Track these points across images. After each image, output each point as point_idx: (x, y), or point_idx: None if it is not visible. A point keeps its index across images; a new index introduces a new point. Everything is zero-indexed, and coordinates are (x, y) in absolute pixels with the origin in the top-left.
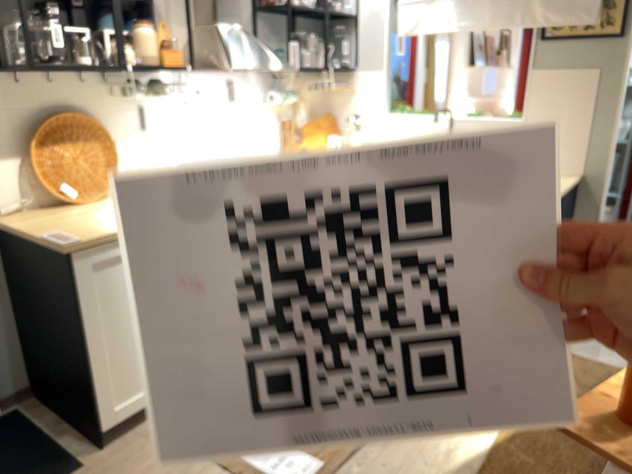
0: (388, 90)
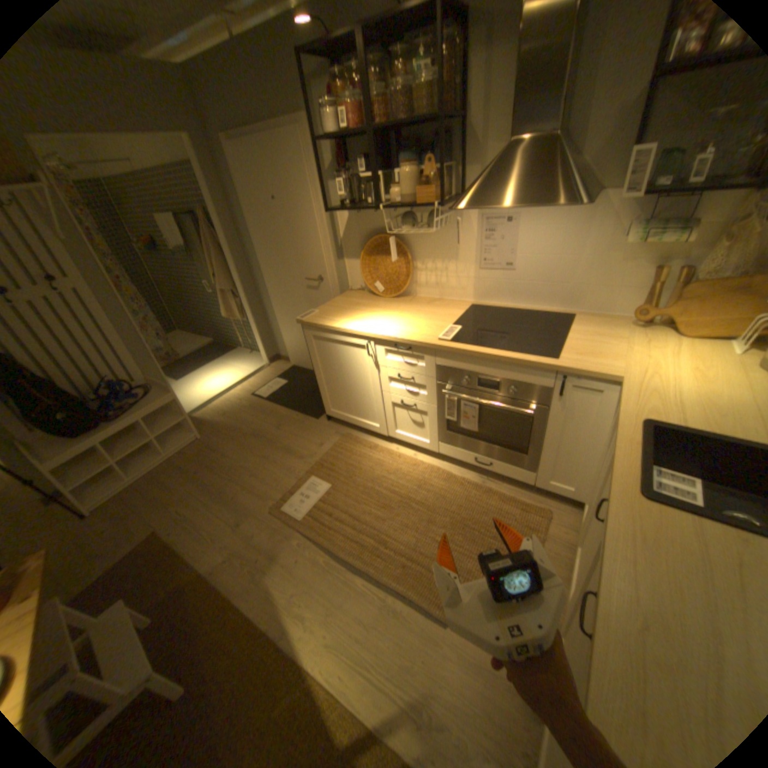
0: None
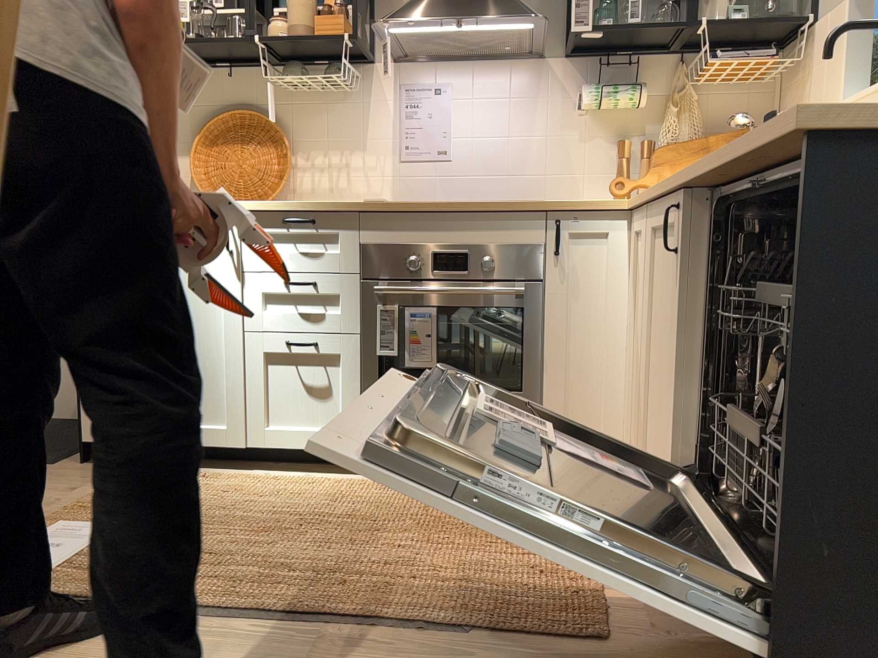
0: (858, 45)
